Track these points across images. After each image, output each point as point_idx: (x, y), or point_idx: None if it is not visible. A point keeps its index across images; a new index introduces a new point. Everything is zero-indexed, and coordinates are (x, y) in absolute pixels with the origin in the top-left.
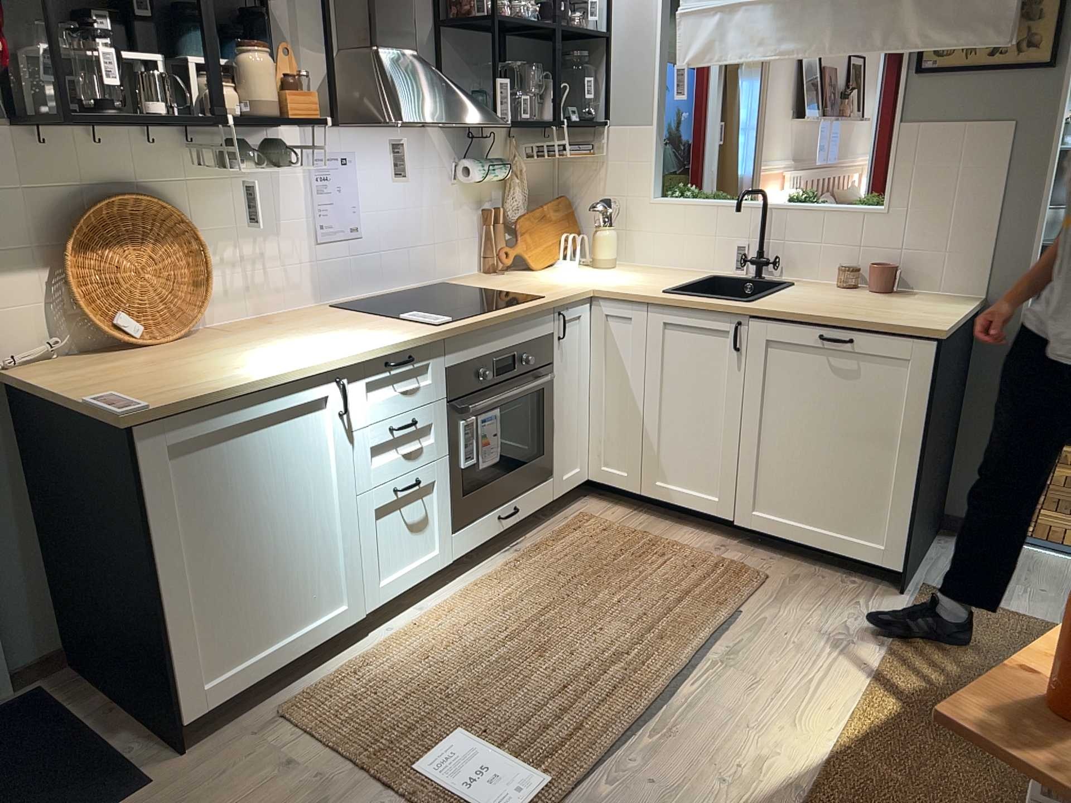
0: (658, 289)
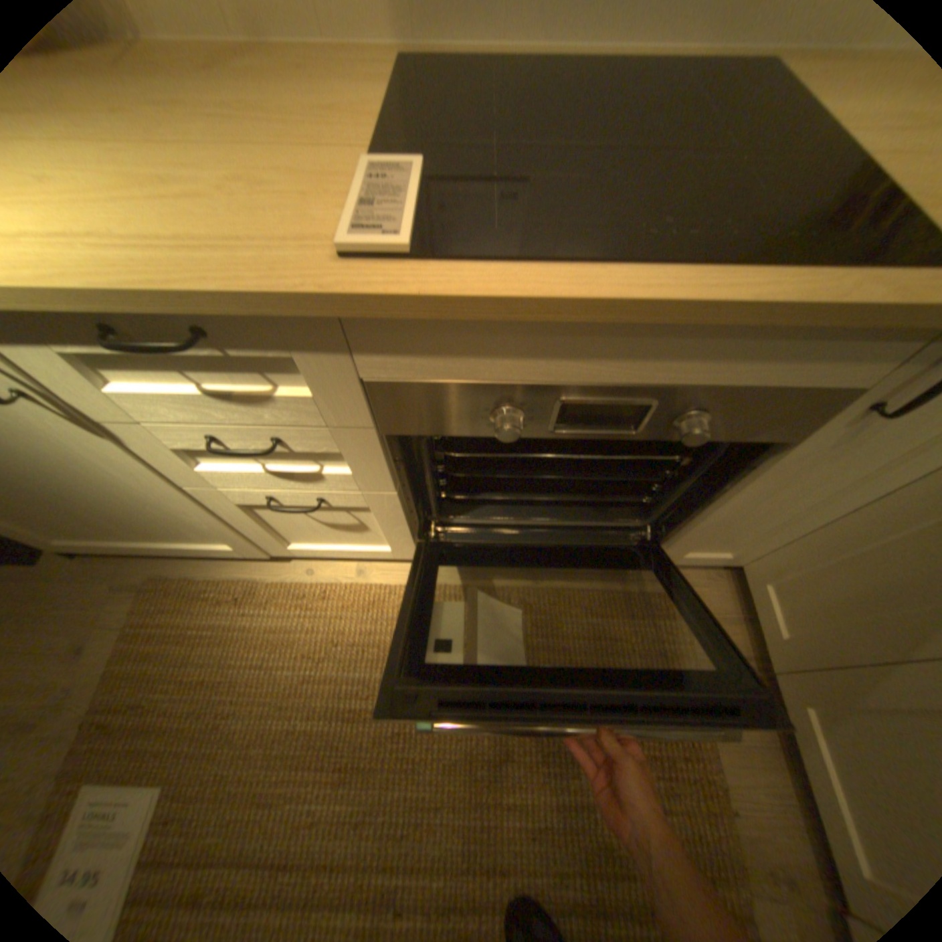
0: None
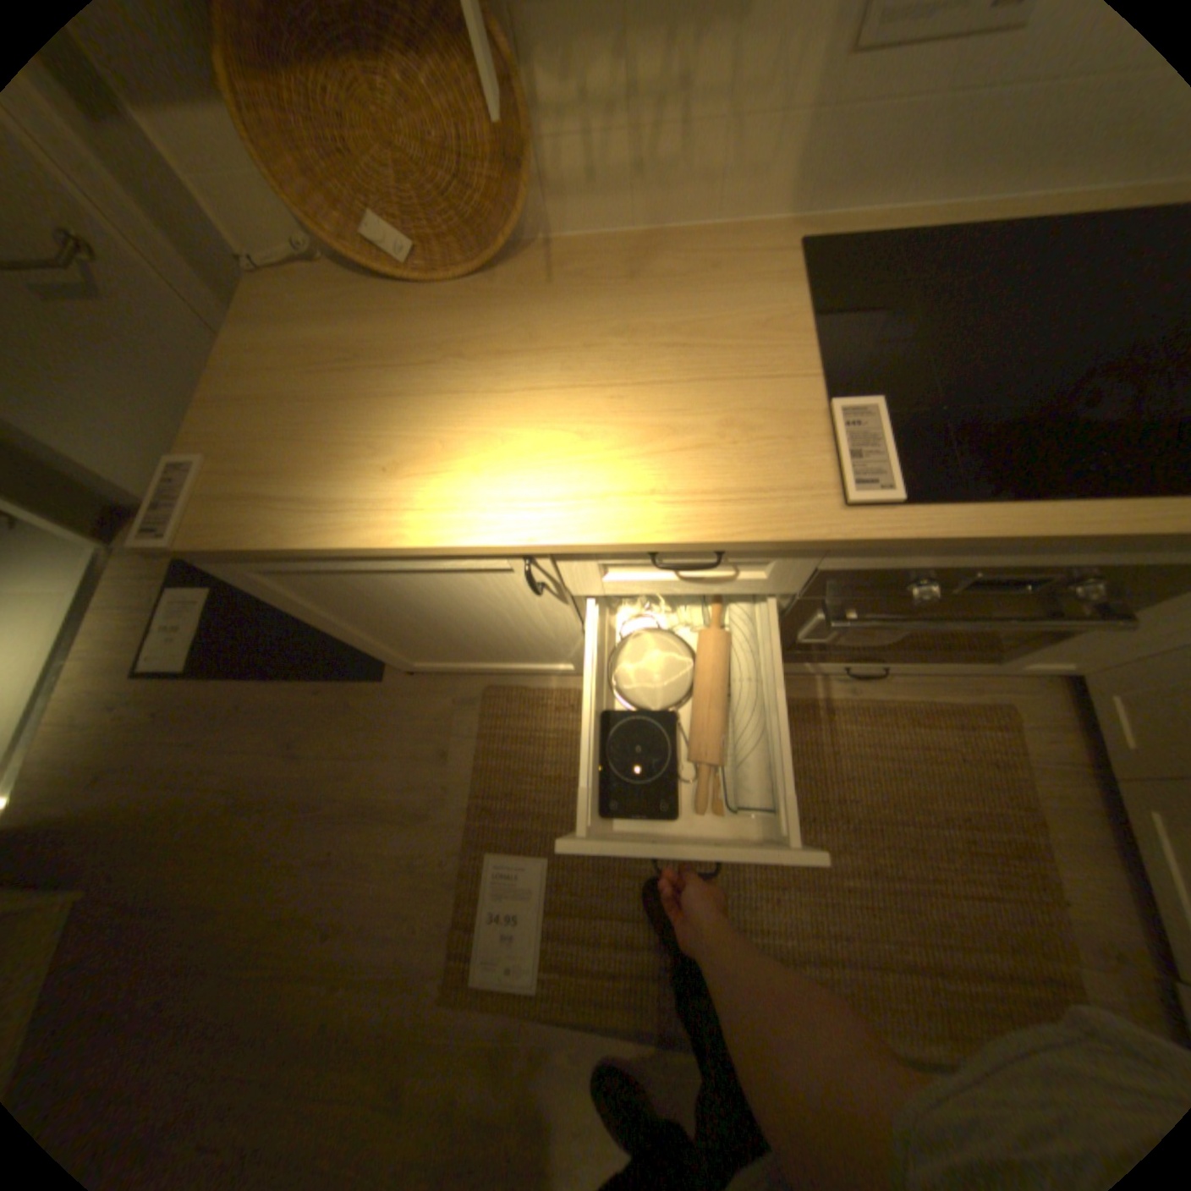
0: None
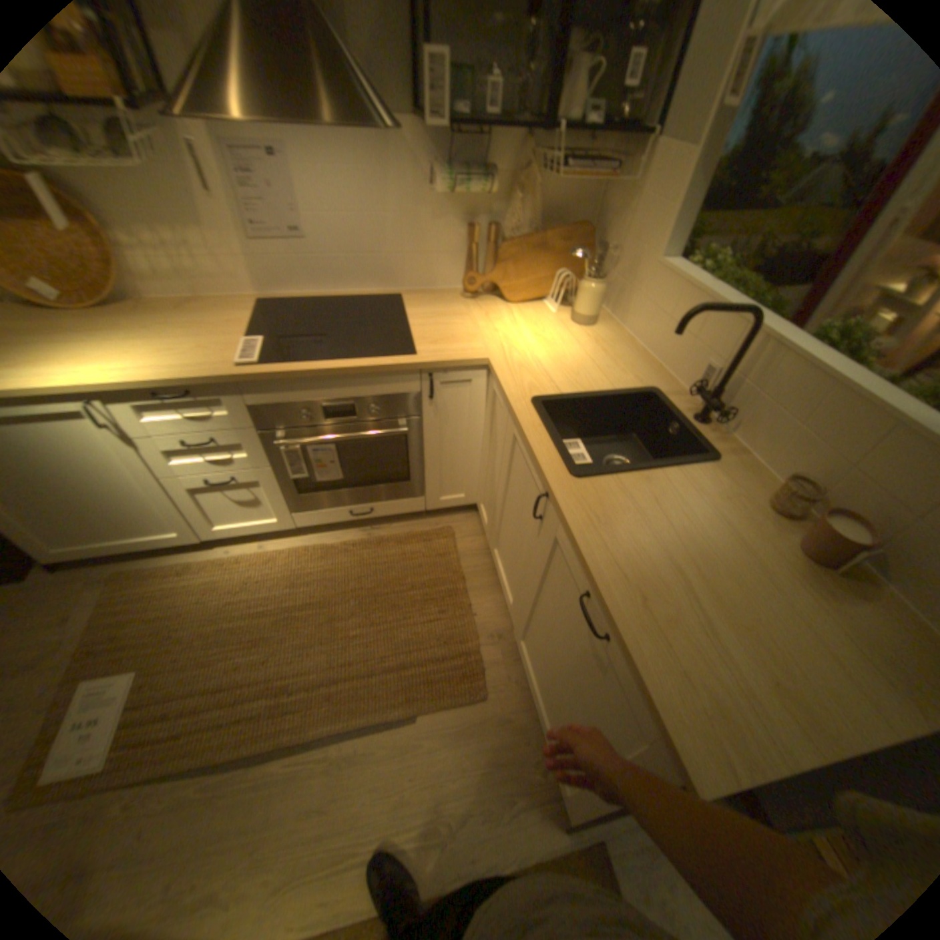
0: (536, 392)
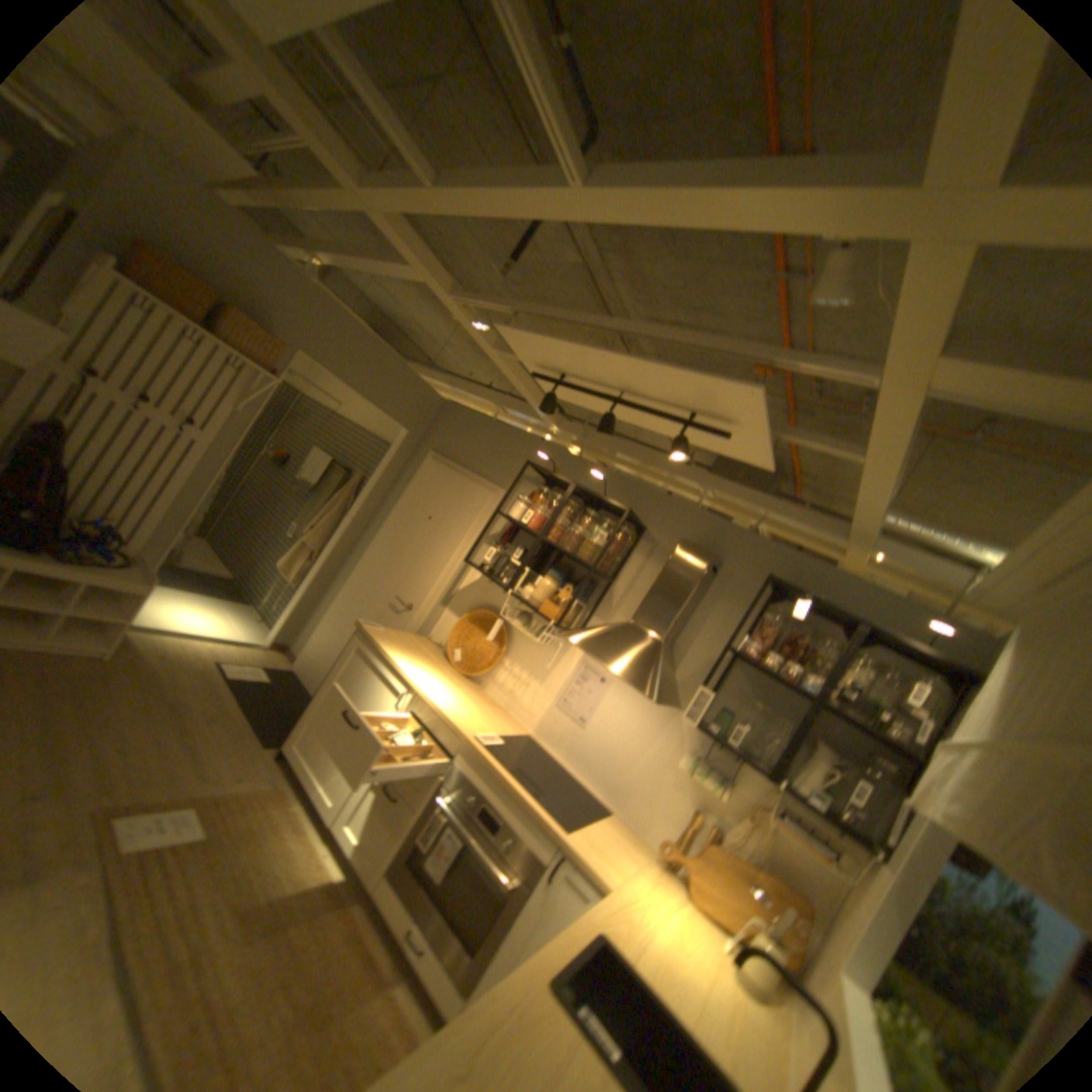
0: (615, 945)
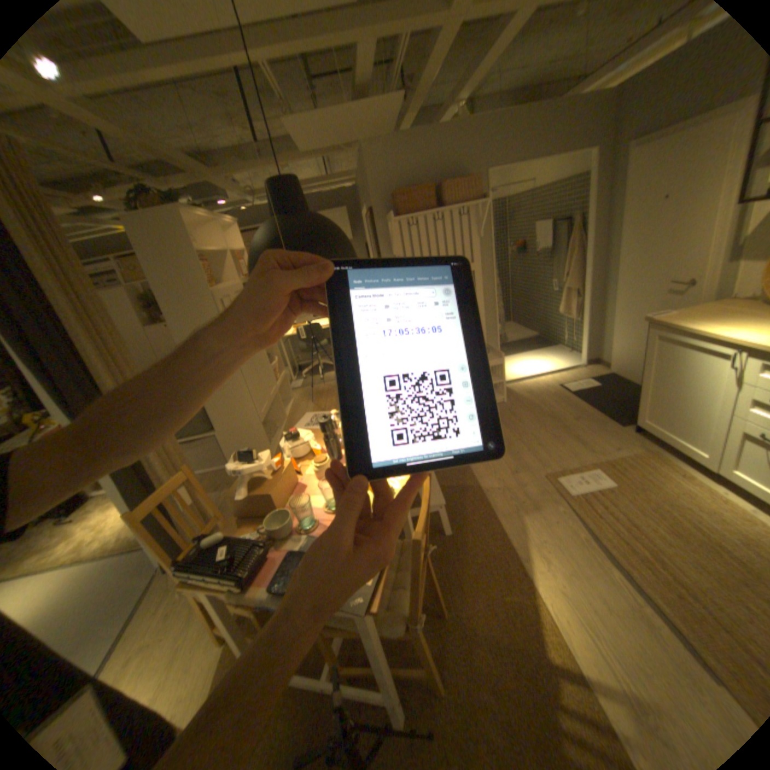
0: None
